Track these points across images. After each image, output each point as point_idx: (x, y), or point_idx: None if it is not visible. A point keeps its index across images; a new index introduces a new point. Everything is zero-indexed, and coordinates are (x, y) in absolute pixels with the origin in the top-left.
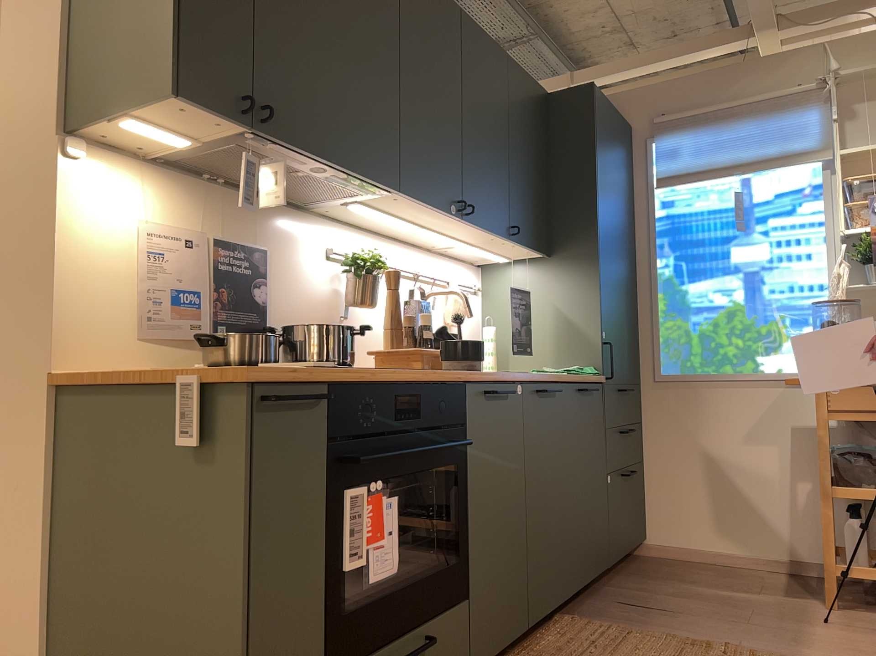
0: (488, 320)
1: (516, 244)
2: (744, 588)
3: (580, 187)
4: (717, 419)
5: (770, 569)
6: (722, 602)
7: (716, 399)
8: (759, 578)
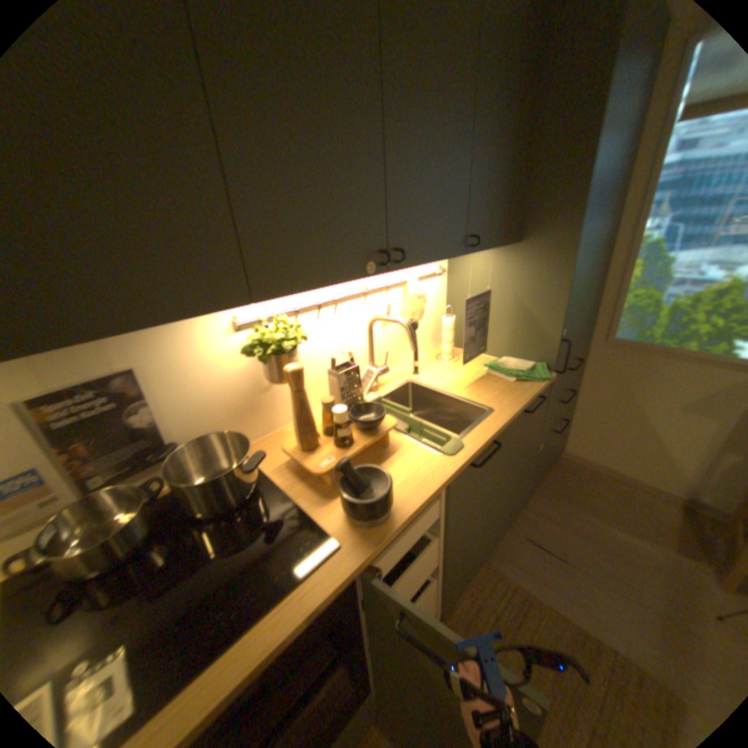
0: (446, 310)
1: (474, 251)
2: (639, 530)
3: (572, 151)
4: (660, 386)
5: (666, 499)
6: (617, 555)
7: (666, 369)
8: (655, 512)
